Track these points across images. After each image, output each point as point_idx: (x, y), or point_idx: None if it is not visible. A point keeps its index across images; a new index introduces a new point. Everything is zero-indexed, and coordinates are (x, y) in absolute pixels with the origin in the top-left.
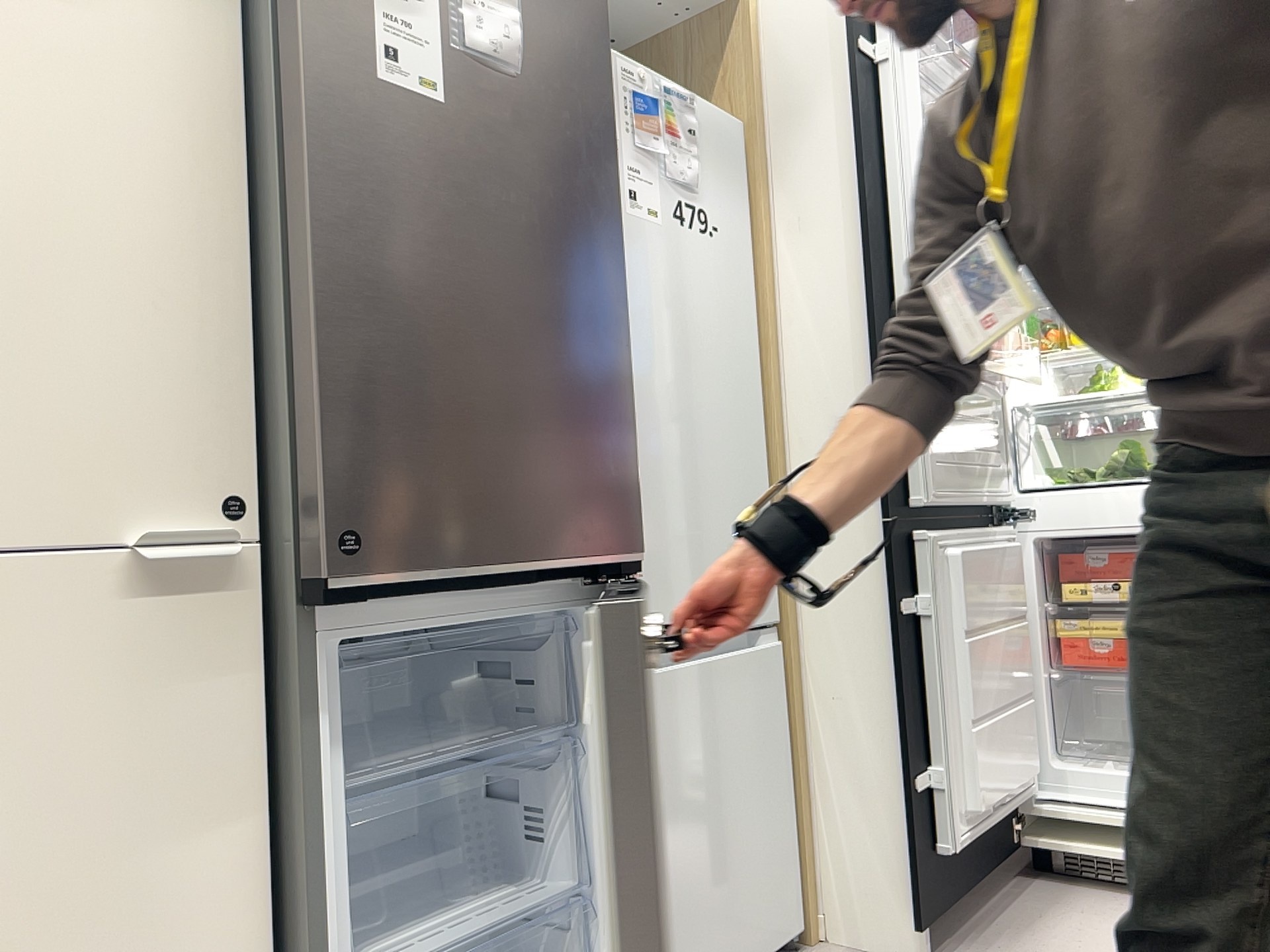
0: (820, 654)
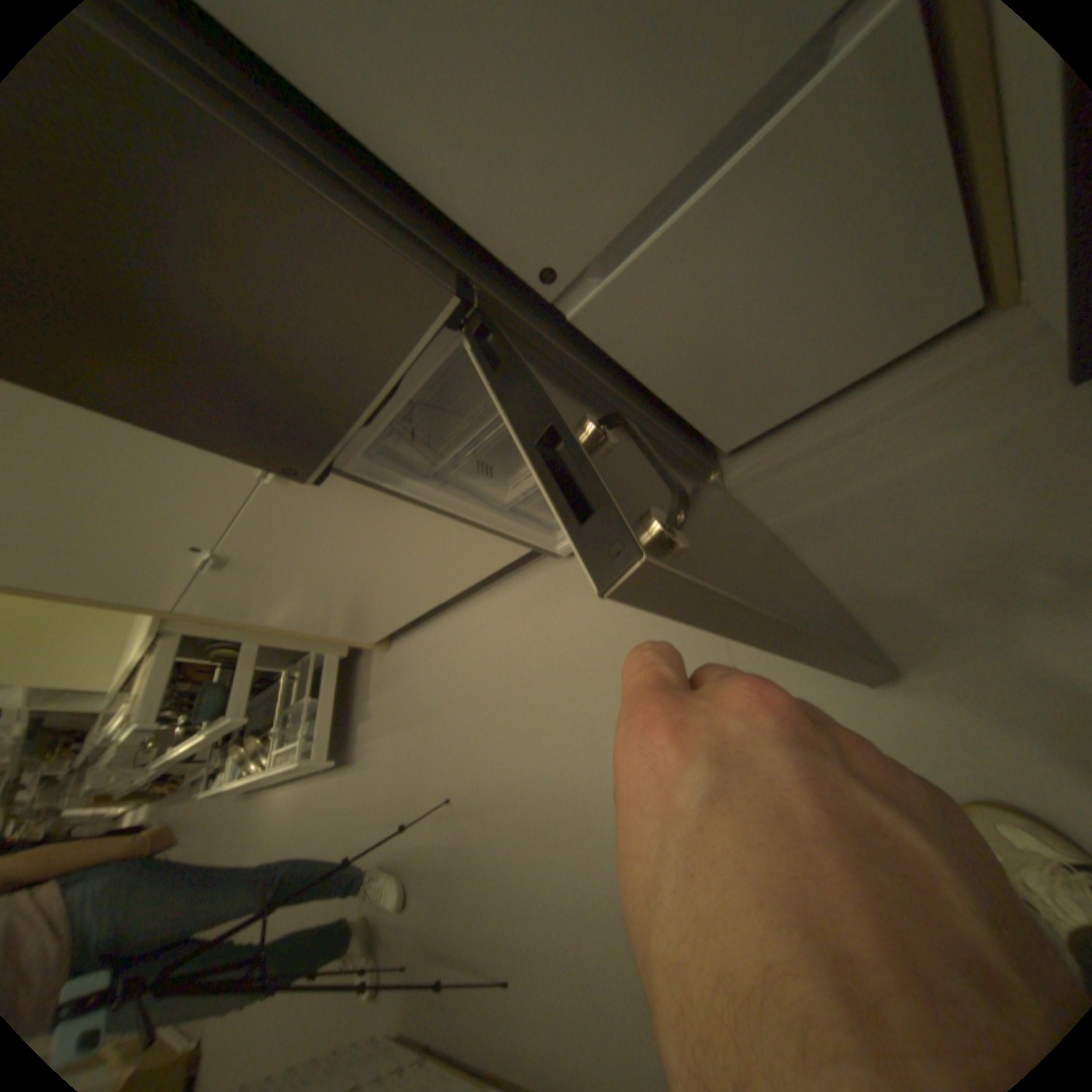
0: None
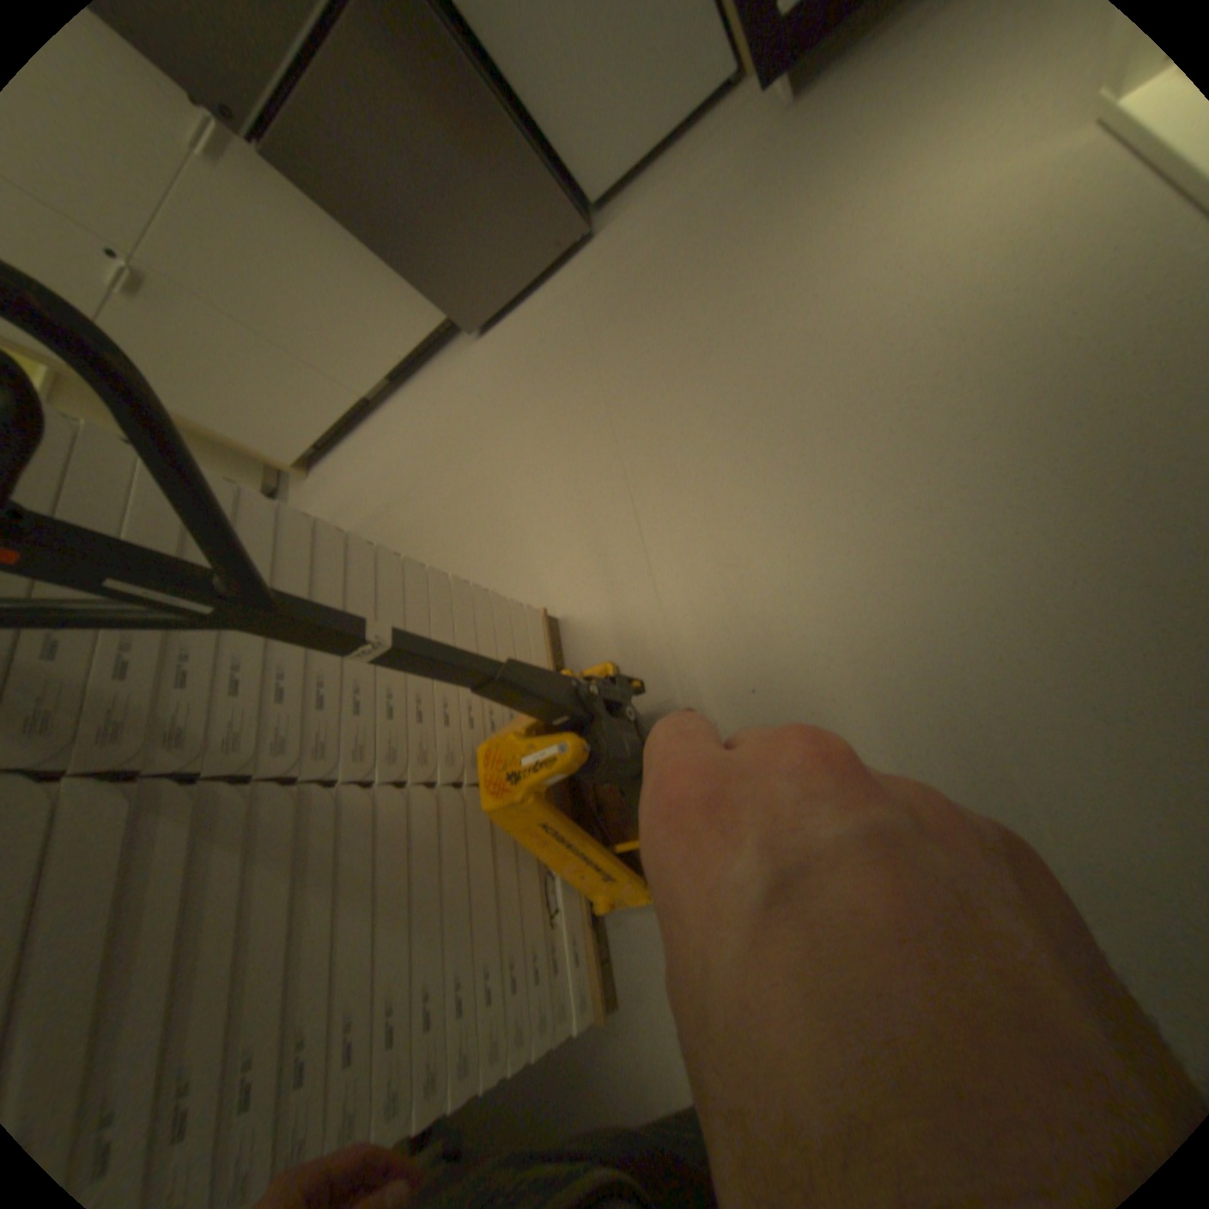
0: None
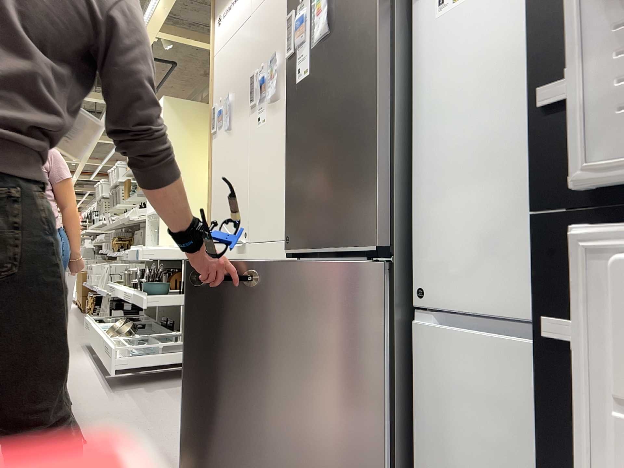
0: None
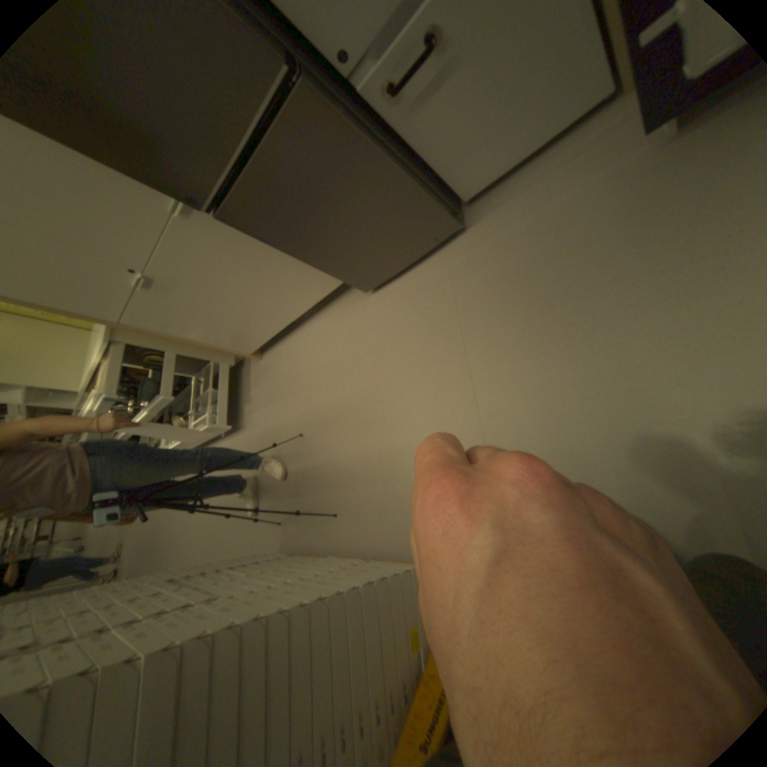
0: None
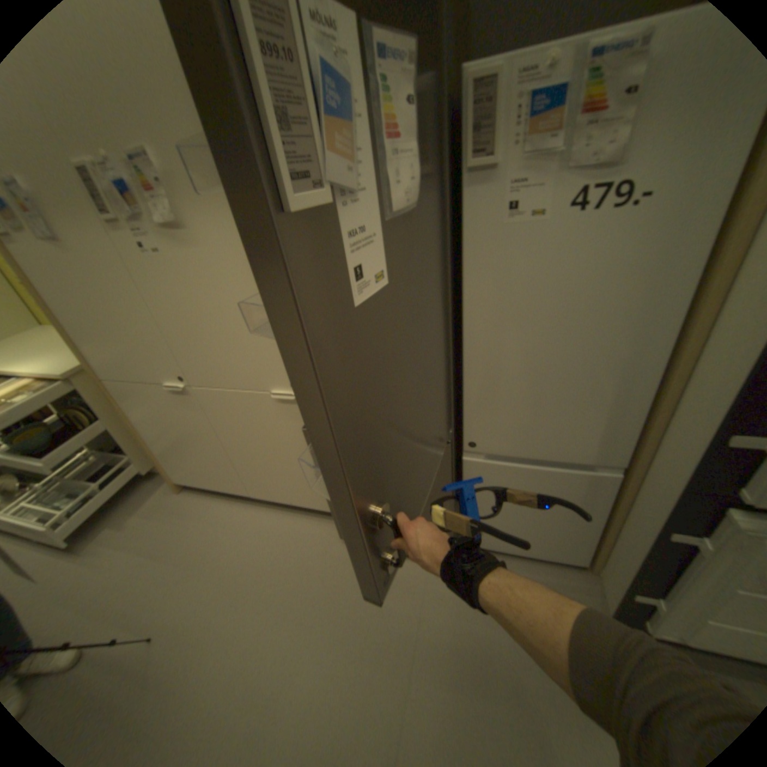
0: (645, 497)
